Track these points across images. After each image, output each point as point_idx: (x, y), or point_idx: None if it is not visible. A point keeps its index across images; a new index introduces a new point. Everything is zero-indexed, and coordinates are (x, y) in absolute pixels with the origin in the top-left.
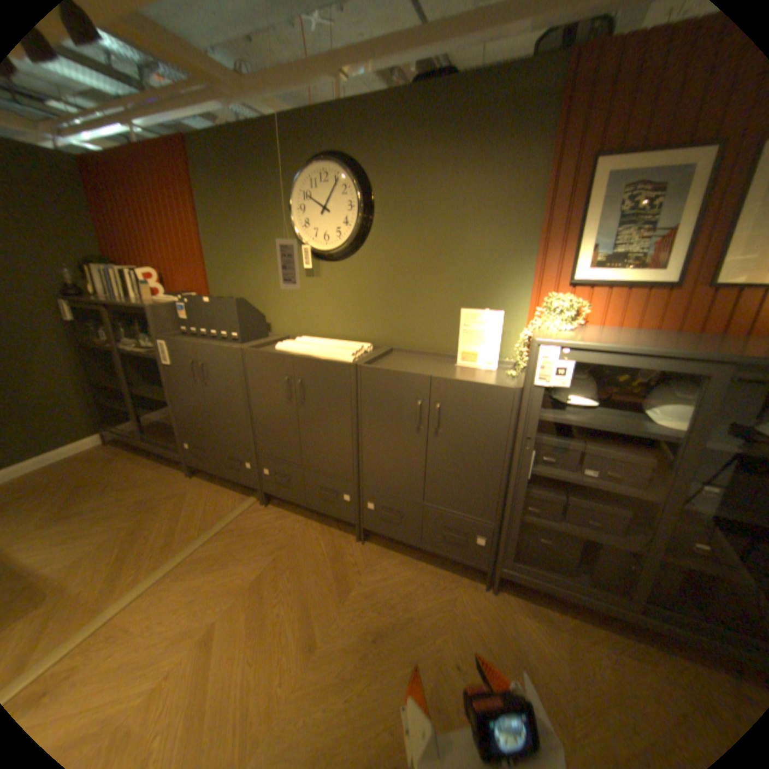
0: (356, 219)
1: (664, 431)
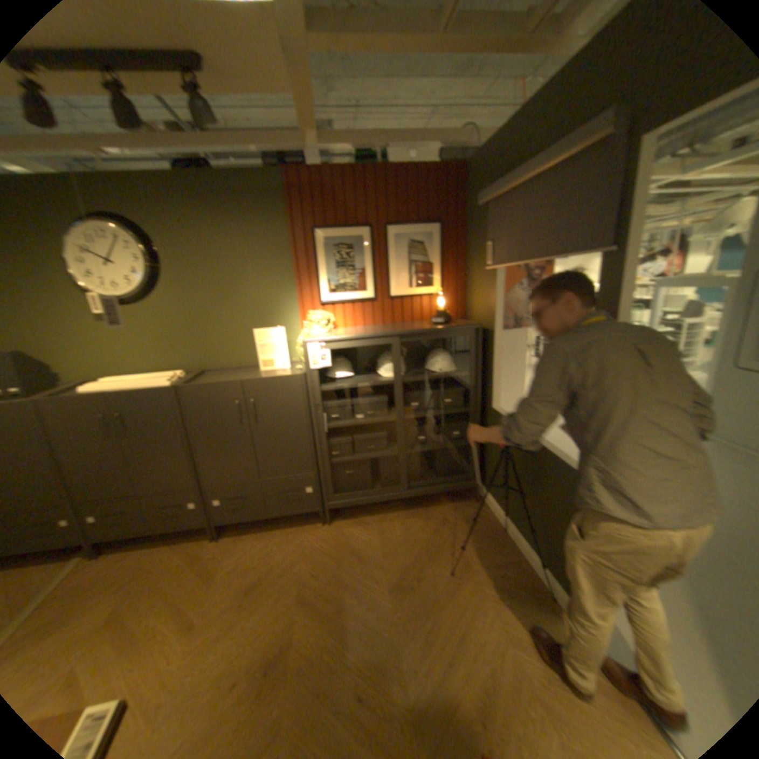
0: (142, 268)
1: (385, 380)
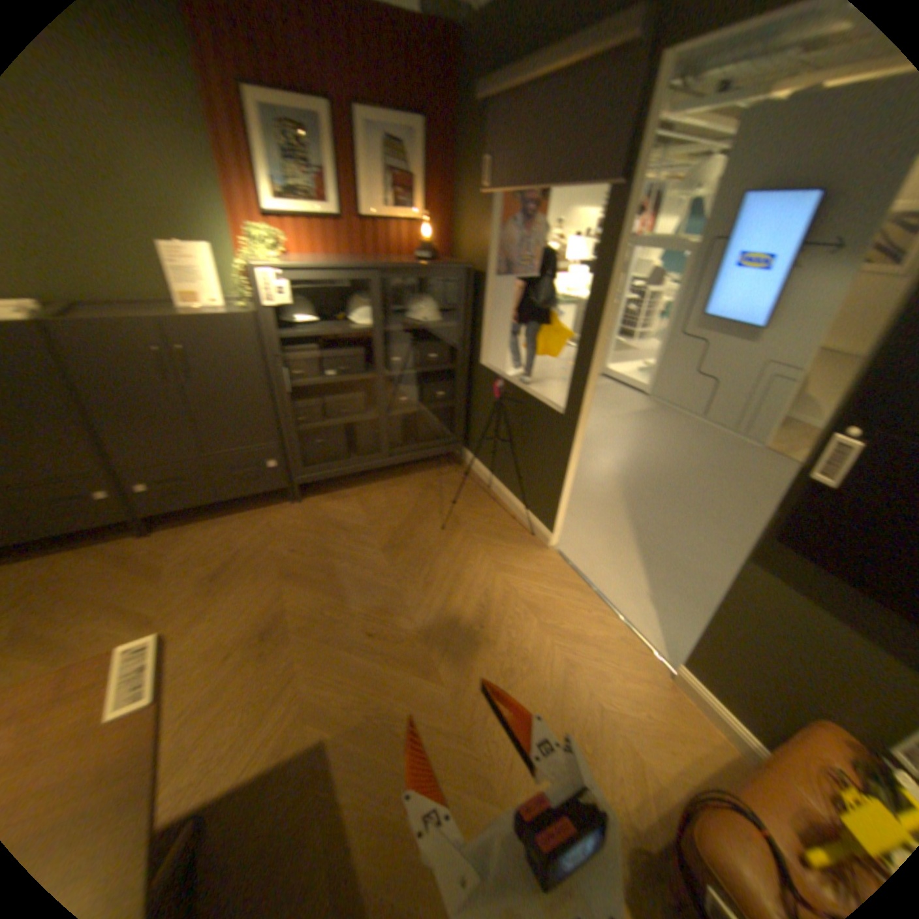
0: None
1: (364, 329)
